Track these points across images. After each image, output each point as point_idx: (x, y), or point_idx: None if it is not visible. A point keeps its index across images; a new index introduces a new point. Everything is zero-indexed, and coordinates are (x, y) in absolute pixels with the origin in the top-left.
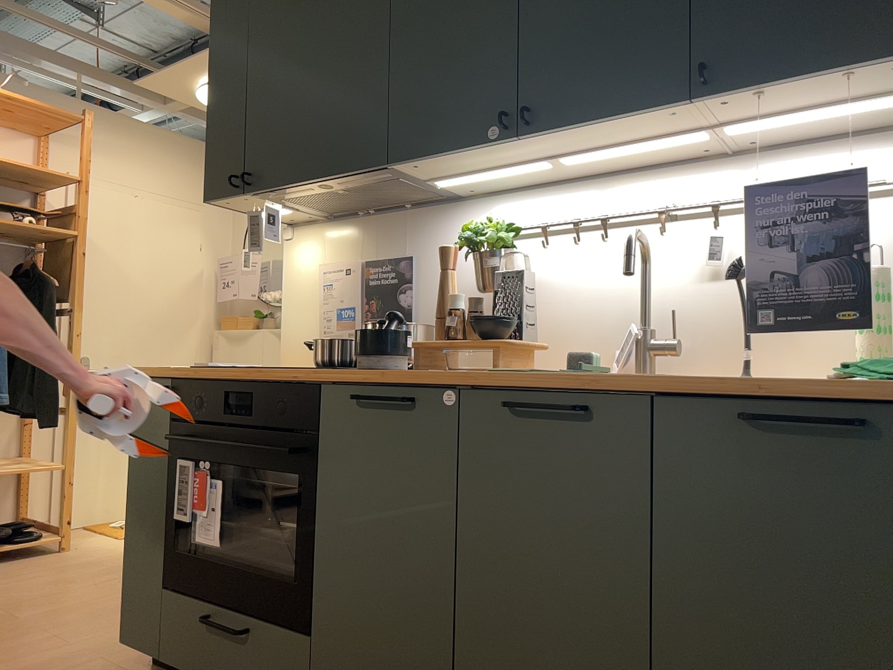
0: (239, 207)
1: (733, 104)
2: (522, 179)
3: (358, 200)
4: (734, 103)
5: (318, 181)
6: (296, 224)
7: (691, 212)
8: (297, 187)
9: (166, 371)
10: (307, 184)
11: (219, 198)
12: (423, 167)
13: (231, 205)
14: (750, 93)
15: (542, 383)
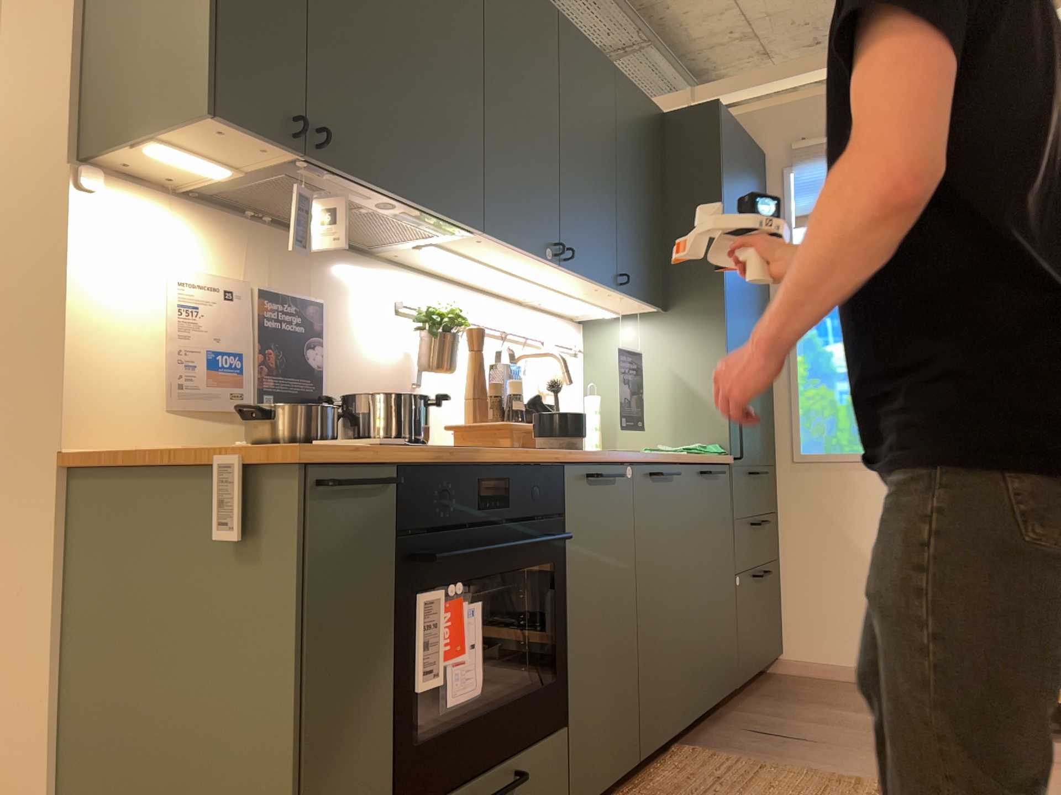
0: (199, 138)
1: (610, 295)
2: (438, 265)
3: (254, 193)
4: (610, 295)
5: (404, 202)
6: (102, 168)
7: (511, 336)
8: (373, 191)
9: (399, 454)
10: (388, 196)
11: (239, 125)
12: (472, 241)
13: (213, 134)
14: (624, 295)
15: (657, 459)
